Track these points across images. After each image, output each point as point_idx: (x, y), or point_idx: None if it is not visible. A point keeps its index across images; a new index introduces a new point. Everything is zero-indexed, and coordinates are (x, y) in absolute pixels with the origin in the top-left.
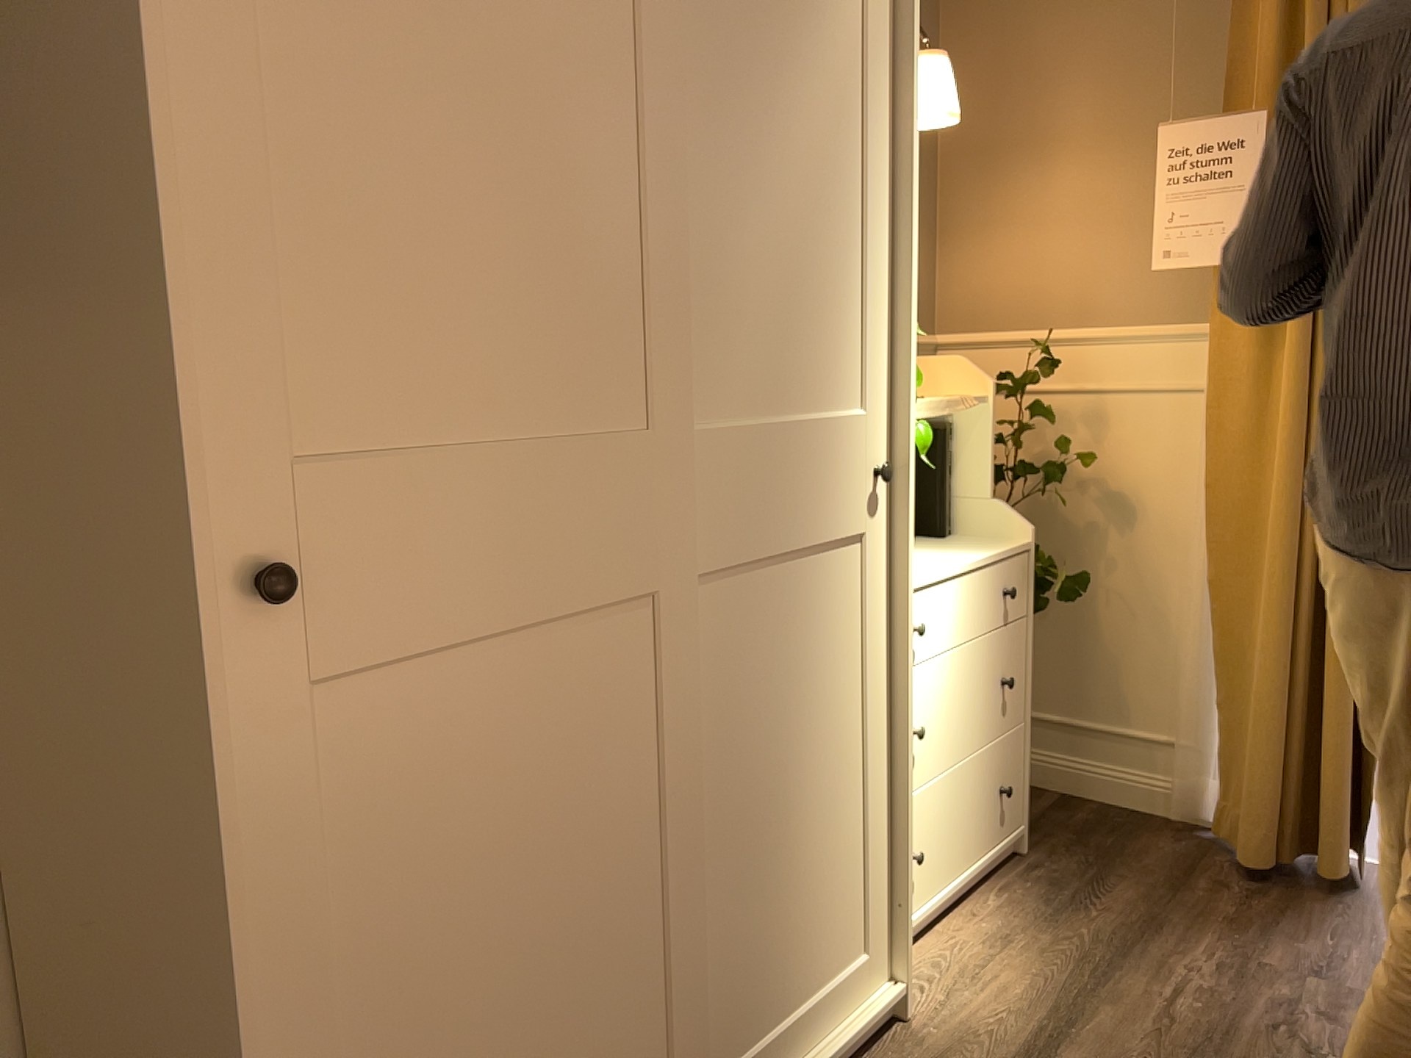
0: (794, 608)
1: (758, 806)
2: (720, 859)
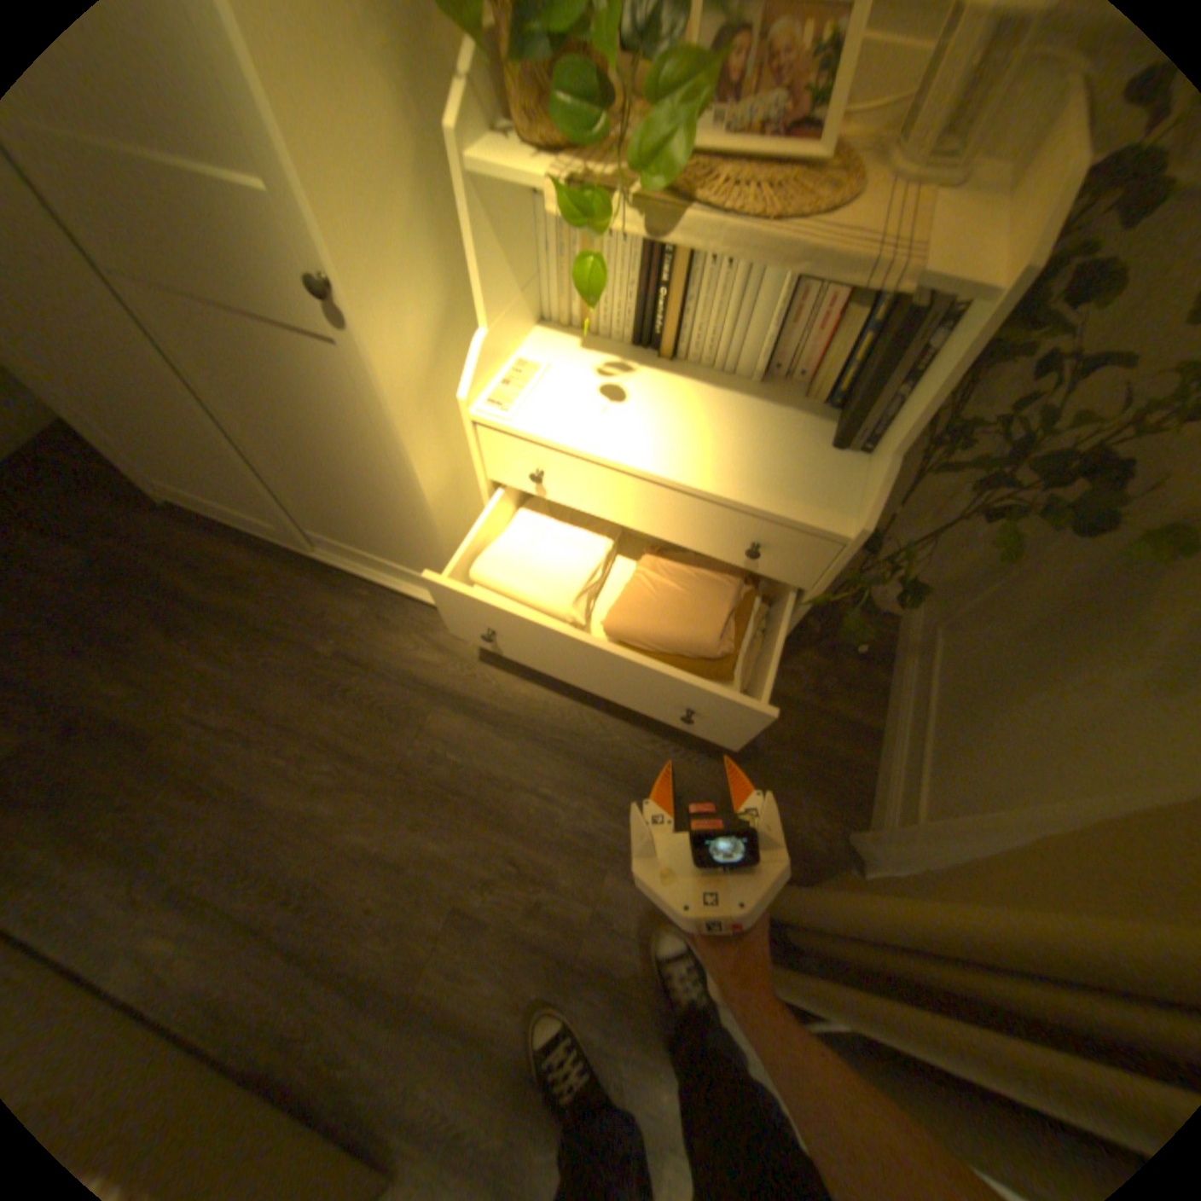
0: (269, 363)
1: (299, 466)
2: (274, 468)
